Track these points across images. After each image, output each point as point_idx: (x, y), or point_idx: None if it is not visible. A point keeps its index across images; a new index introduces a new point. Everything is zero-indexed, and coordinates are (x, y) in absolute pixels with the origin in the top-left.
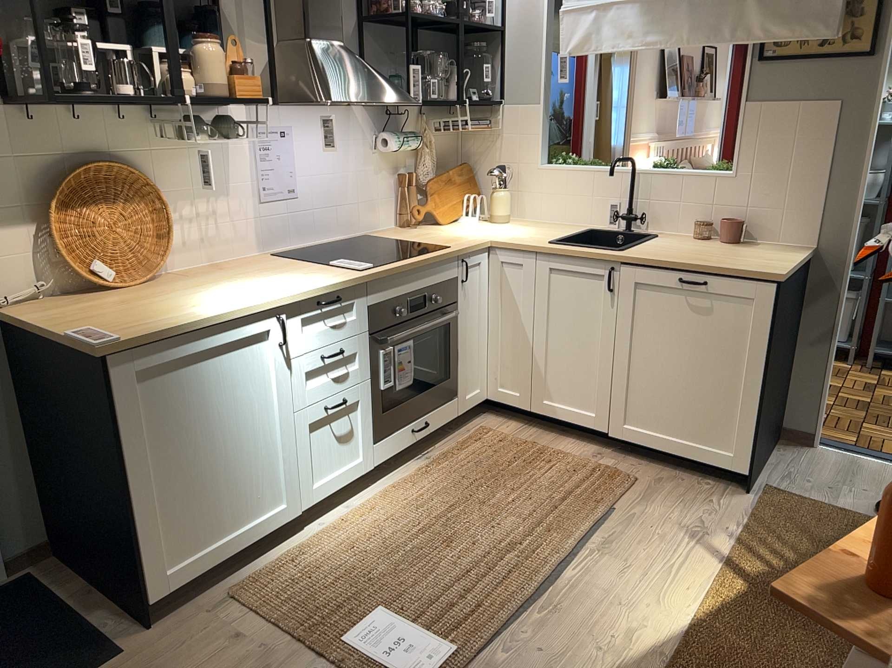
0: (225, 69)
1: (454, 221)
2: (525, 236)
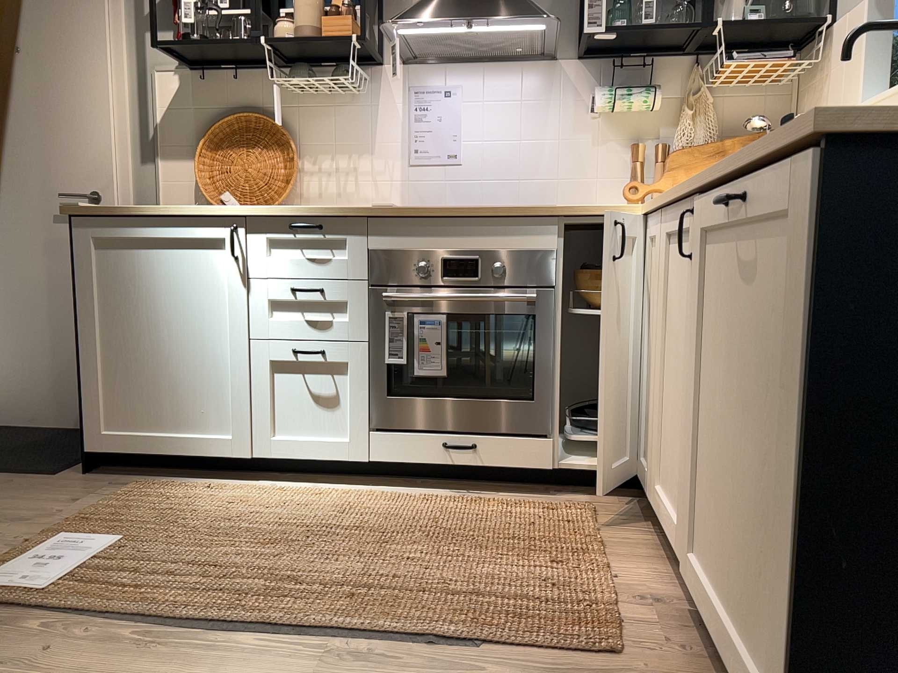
0: (312, 11)
1: None
2: None
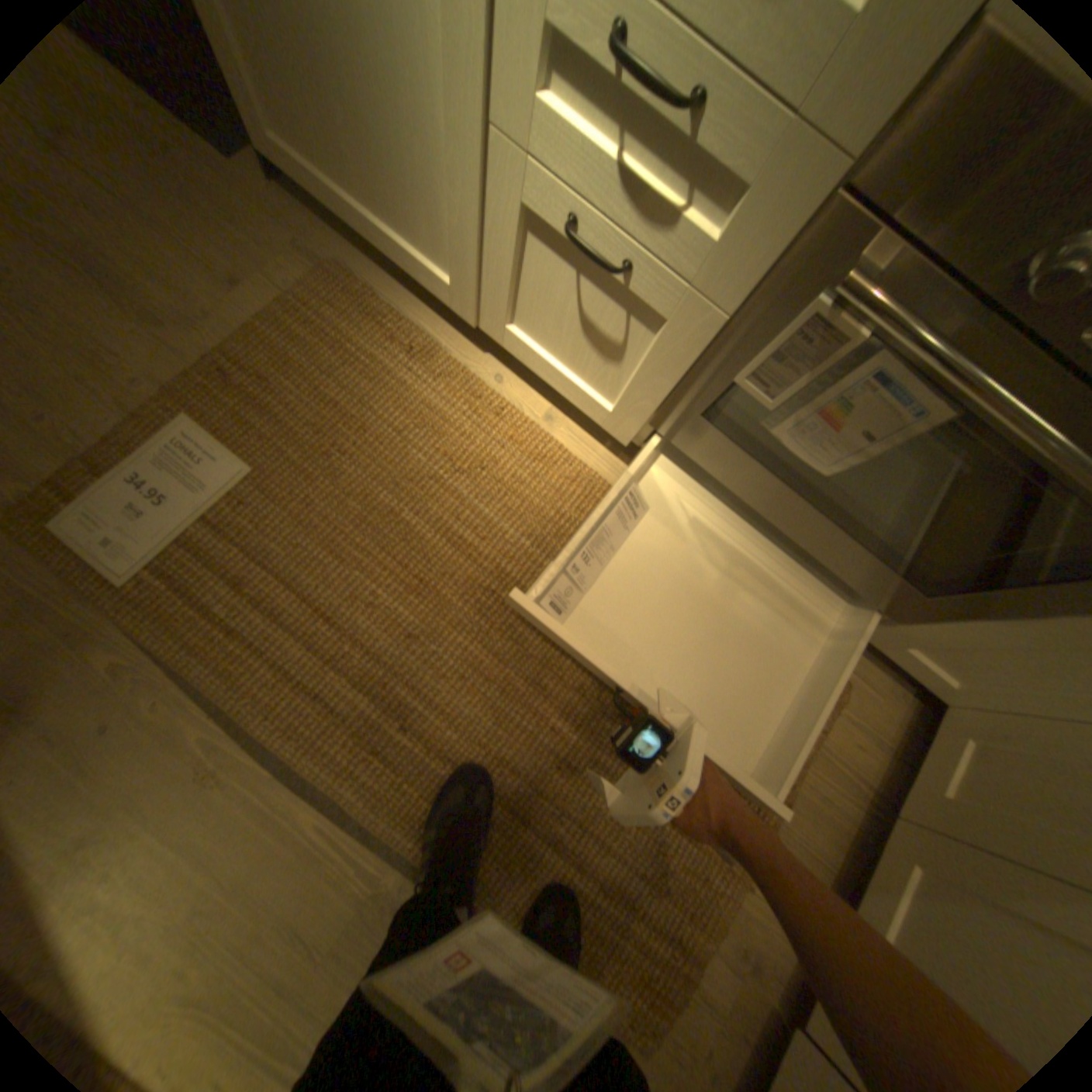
0: None
1: None
2: None
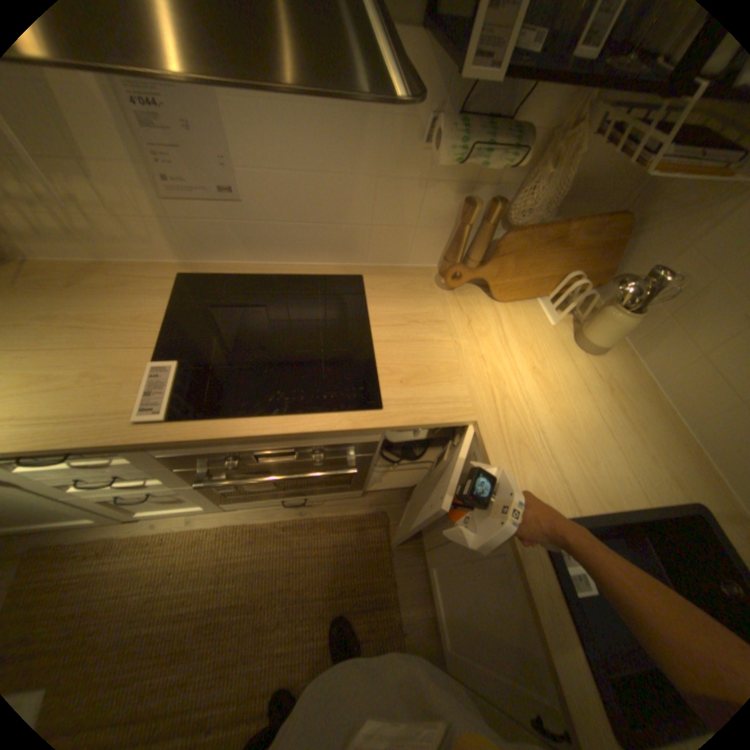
0: None
1: (526, 299)
2: (545, 447)
